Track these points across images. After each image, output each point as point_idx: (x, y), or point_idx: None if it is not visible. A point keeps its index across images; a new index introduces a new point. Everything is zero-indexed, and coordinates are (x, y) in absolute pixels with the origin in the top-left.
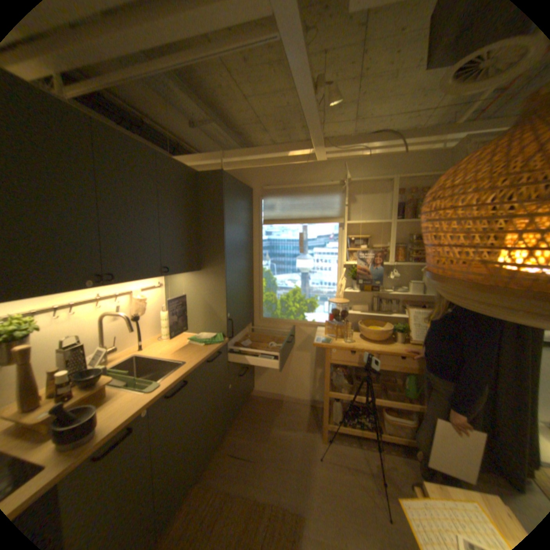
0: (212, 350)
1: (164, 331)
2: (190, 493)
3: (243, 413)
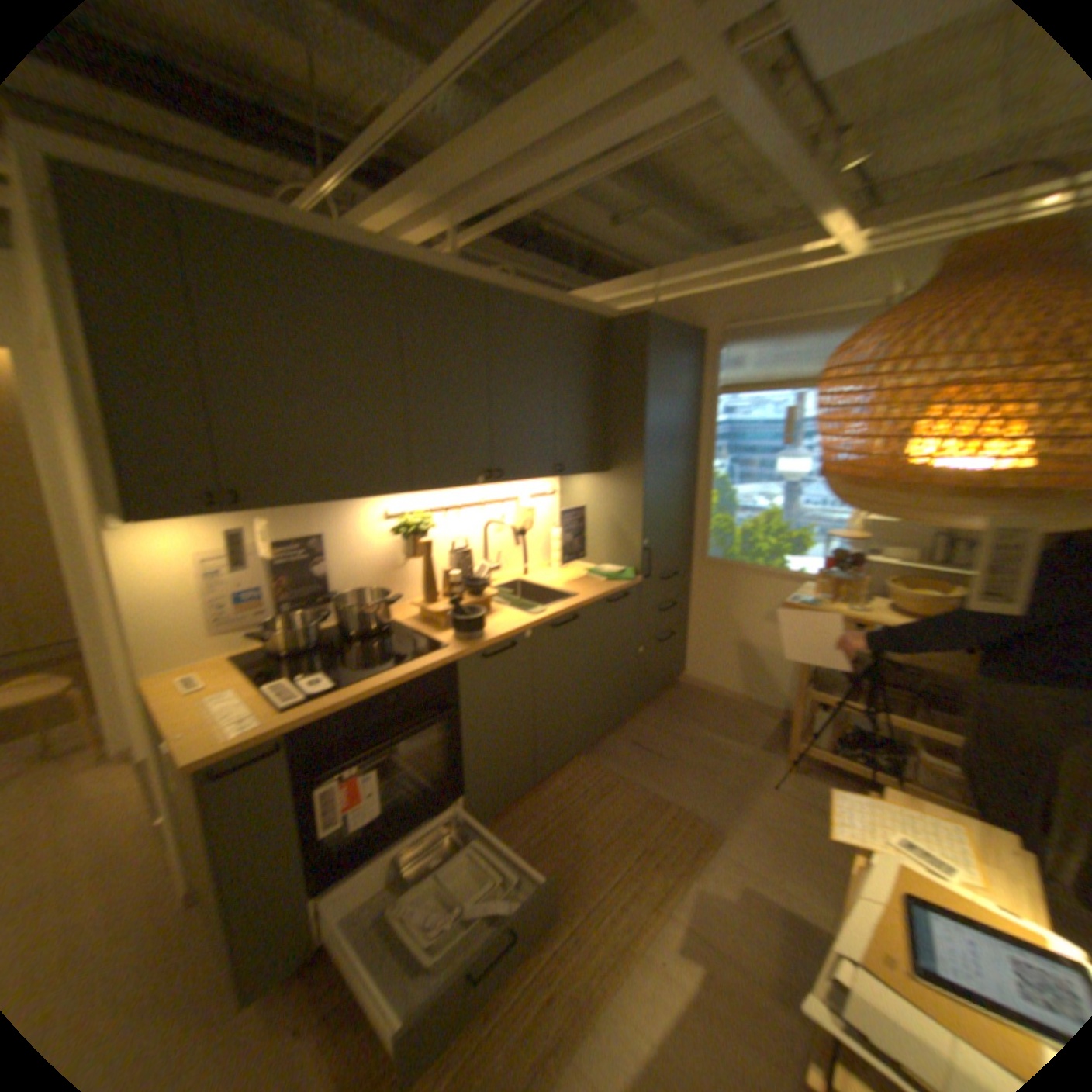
0: (615, 587)
1: (555, 555)
2: (576, 761)
3: (662, 700)
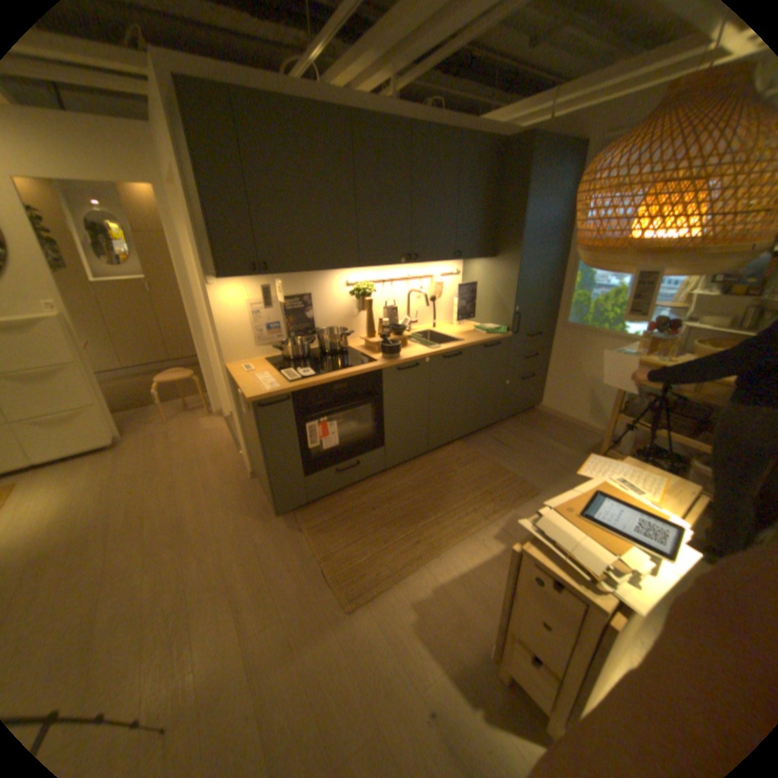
0: (491, 338)
1: (454, 316)
2: (455, 444)
3: (522, 418)
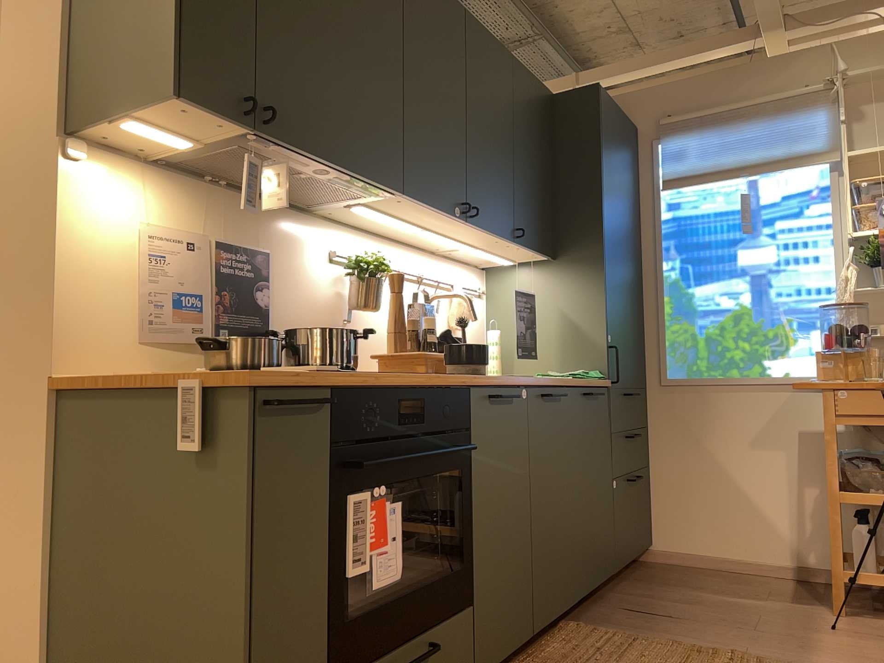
0: (589, 382)
1: (495, 363)
2: (565, 626)
3: (637, 575)
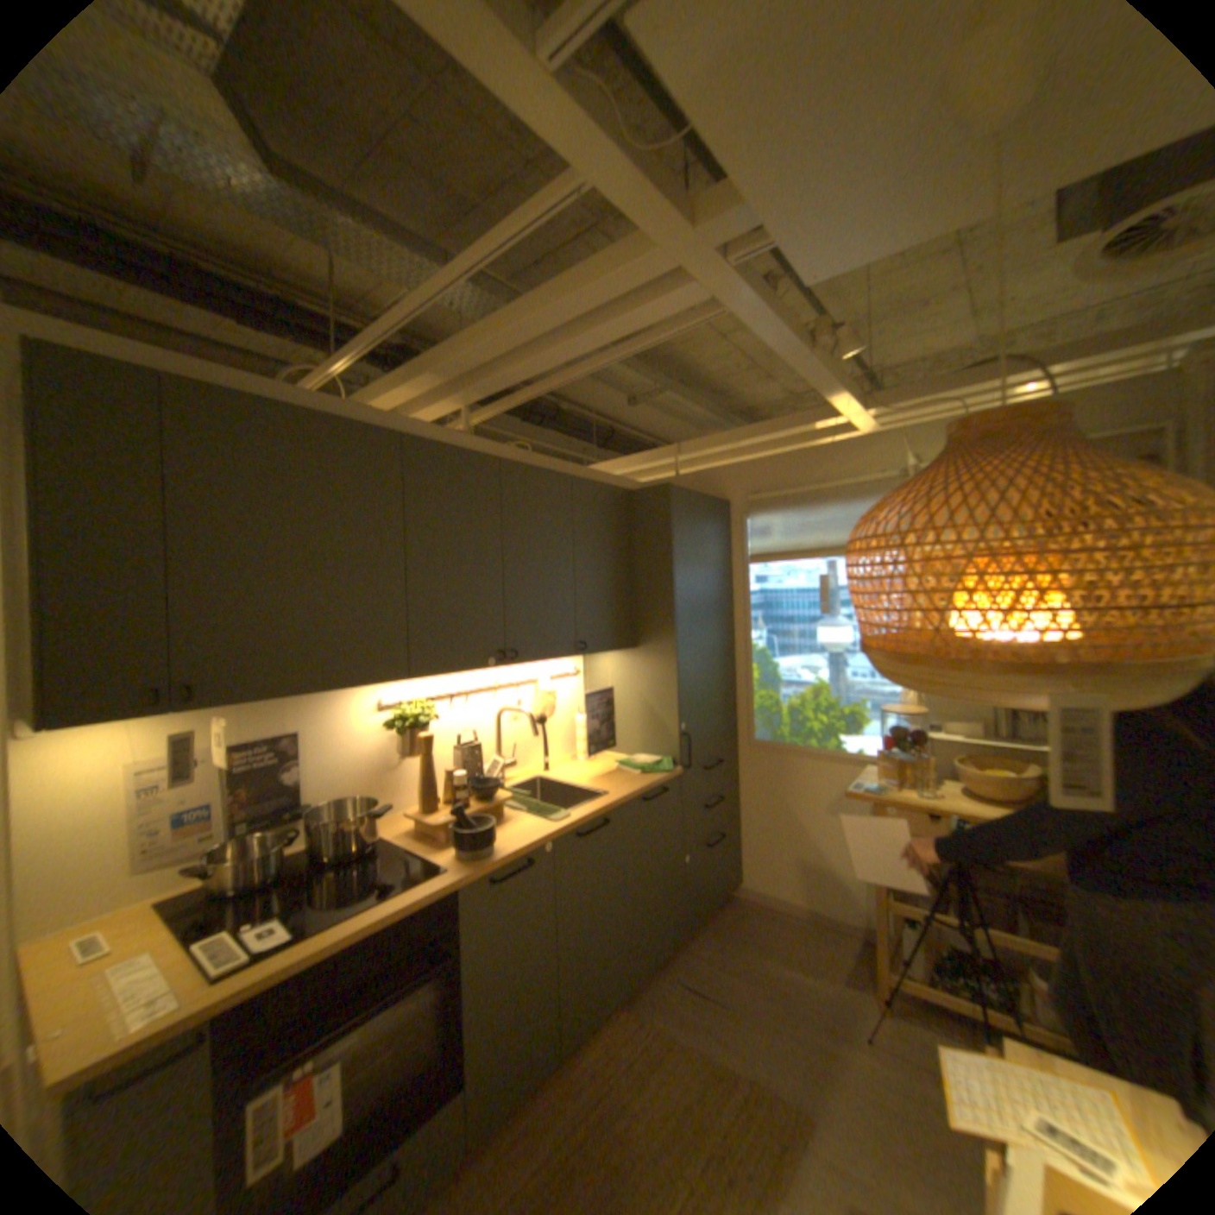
0: (652, 782)
1: (580, 746)
2: (614, 1021)
3: (718, 924)
